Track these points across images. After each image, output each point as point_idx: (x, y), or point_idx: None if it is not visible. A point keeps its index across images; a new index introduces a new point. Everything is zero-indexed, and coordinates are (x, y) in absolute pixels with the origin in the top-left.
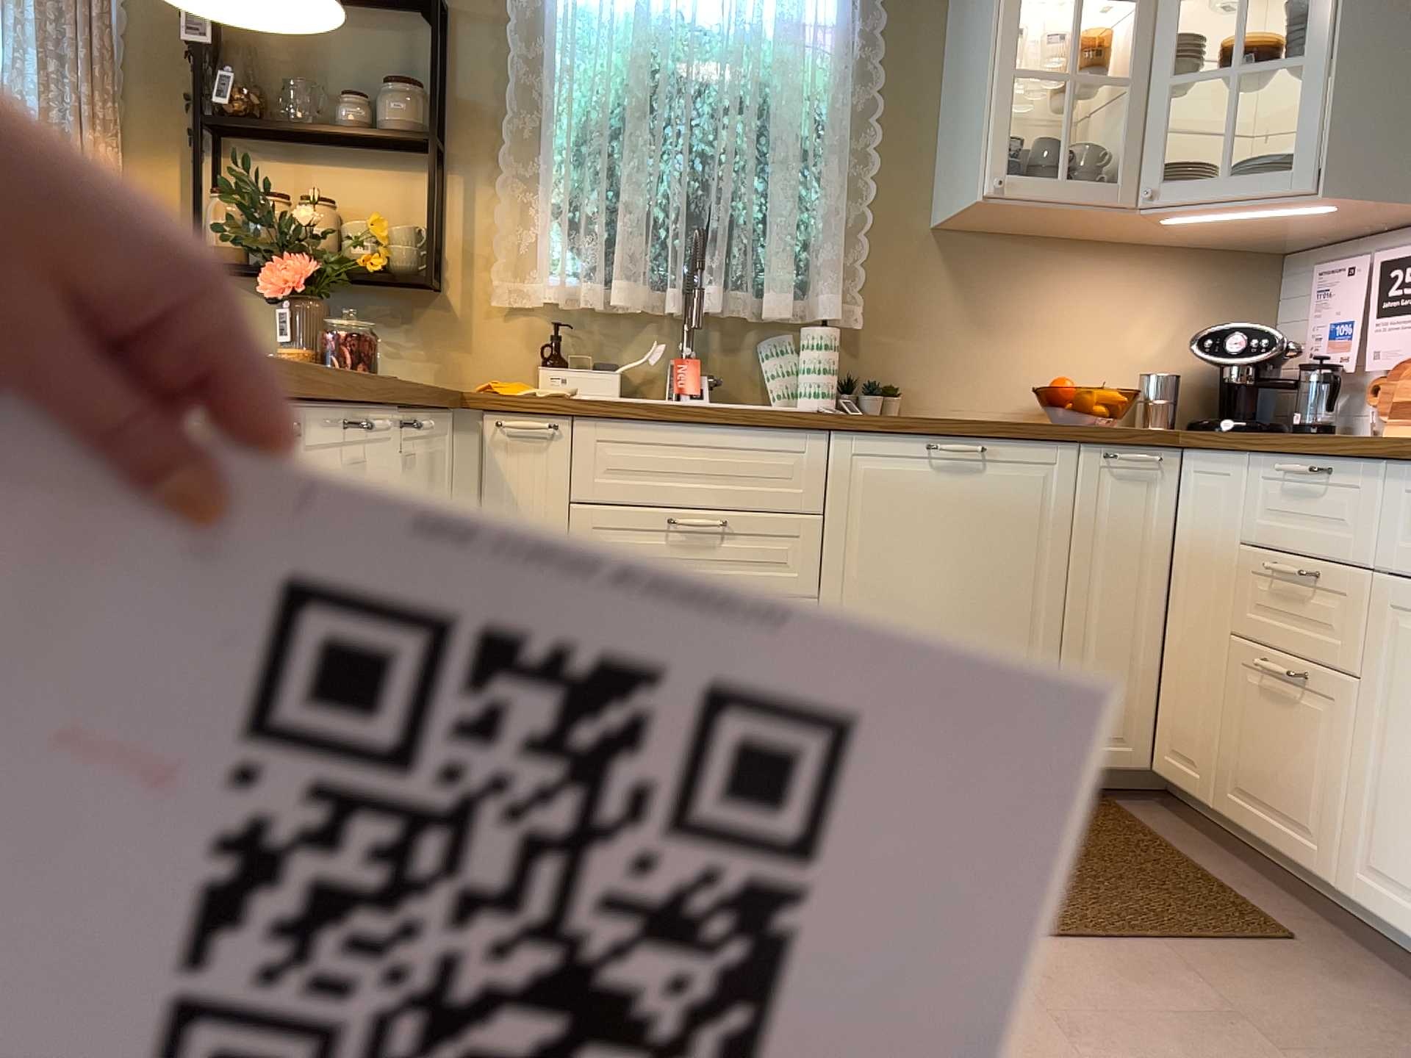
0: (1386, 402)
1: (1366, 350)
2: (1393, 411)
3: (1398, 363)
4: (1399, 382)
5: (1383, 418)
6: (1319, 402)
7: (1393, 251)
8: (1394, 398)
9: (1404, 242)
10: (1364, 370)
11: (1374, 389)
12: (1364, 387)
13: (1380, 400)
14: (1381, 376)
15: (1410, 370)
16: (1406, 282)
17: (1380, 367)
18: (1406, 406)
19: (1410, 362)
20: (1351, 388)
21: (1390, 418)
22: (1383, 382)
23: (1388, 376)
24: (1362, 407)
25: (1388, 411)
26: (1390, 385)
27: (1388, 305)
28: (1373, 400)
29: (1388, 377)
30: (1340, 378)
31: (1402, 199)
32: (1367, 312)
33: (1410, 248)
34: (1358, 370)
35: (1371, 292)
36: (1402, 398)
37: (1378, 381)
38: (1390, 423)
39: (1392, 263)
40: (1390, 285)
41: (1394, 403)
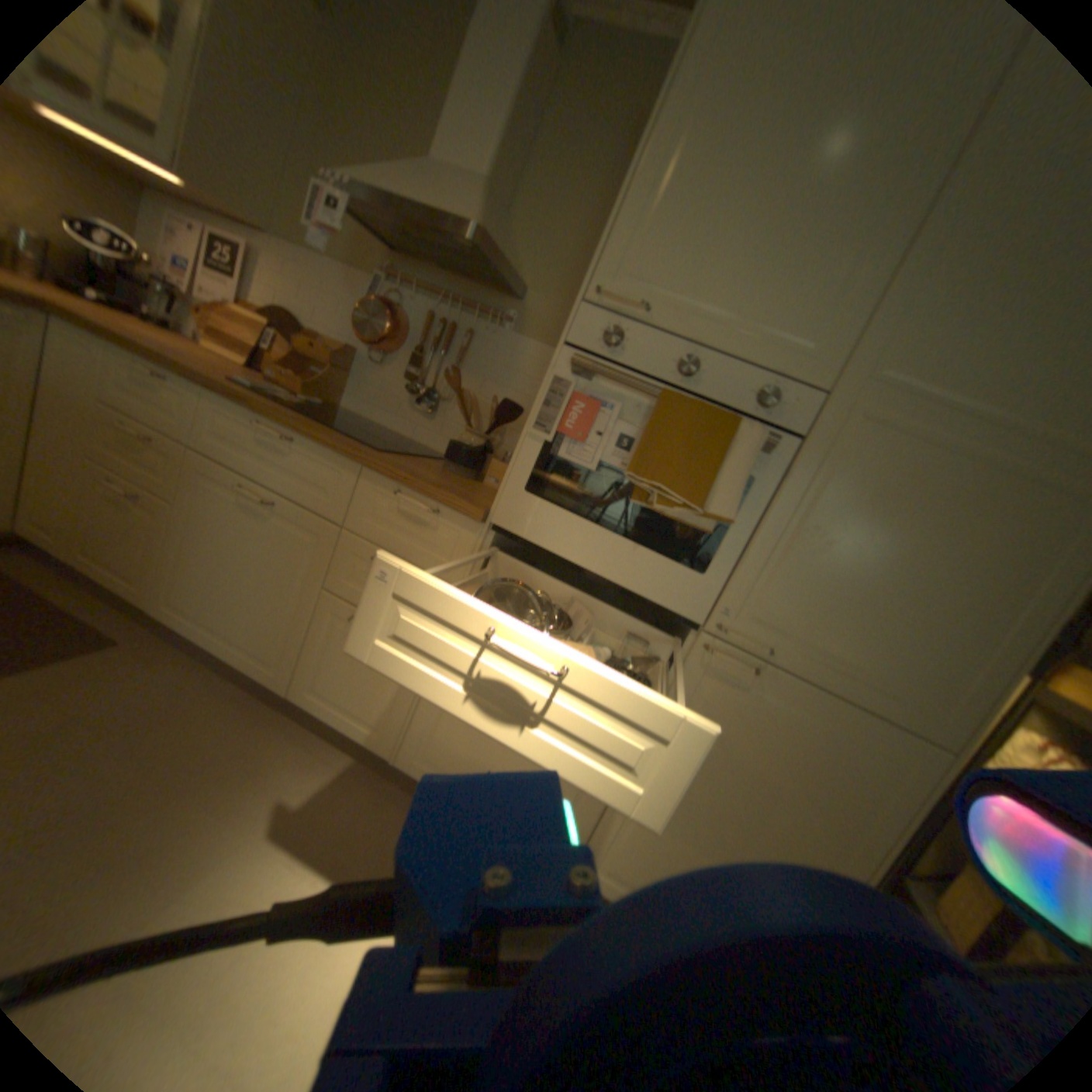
0: (201, 320)
1: (192, 279)
2: (205, 329)
3: (210, 299)
4: (210, 312)
5: (198, 328)
6: (158, 302)
7: (216, 228)
8: (206, 319)
9: (223, 225)
10: (190, 291)
11: (195, 308)
12: (189, 302)
13: (198, 316)
14: (199, 300)
15: (217, 307)
16: (221, 252)
17: (200, 295)
18: (212, 329)
19: (217, 302)
20: (181, 299)
21: (202, 331)
22: (200, 306)
23: (204, 302)
24: (186, 314)
25: (201, 326)
26: (205, 311)
27: (209, 260)
28: (193, 314)
29: (204, 303)
30: (175, 289)
31: (226, 202)
32: (196, 256)
33: (226, 232)
34: (186, 290)
35: (199, 244)
36: (211, 323)
37: (197, 303)
38: (202, 335)
39: (214, 236)
40: (212, 248)
41: (206, 324)
